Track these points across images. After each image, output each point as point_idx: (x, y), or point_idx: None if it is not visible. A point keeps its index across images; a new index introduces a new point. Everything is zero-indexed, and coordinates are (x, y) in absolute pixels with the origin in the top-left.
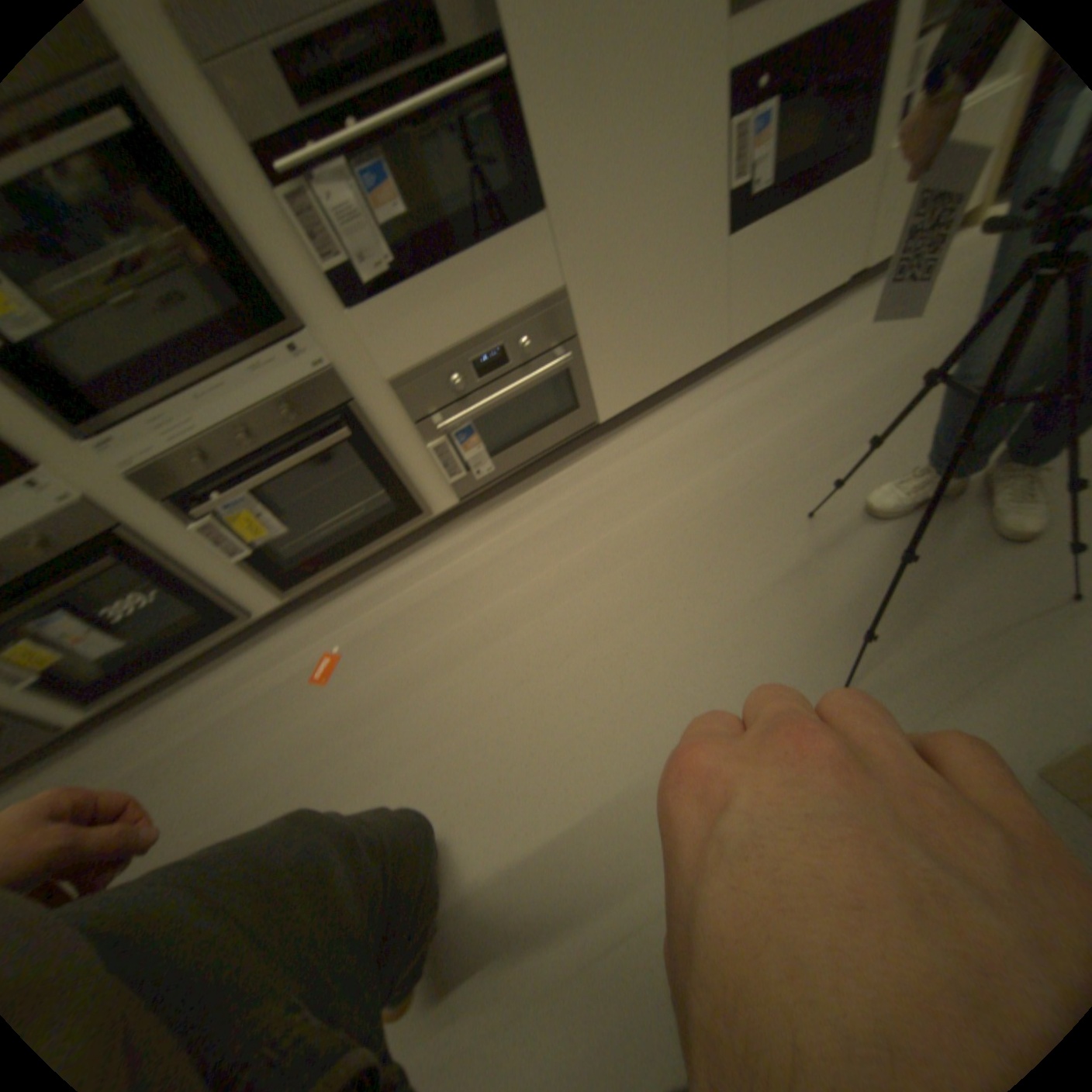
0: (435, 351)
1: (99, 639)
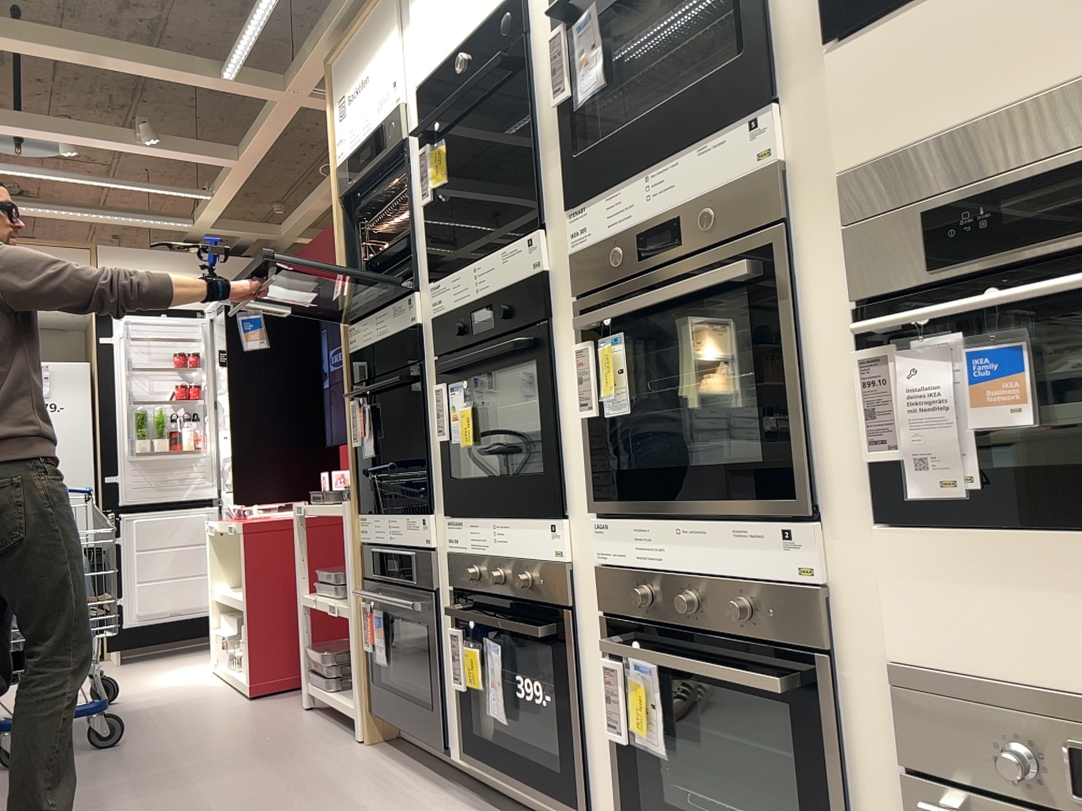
0: (1006, 676)
1: (502, 695)
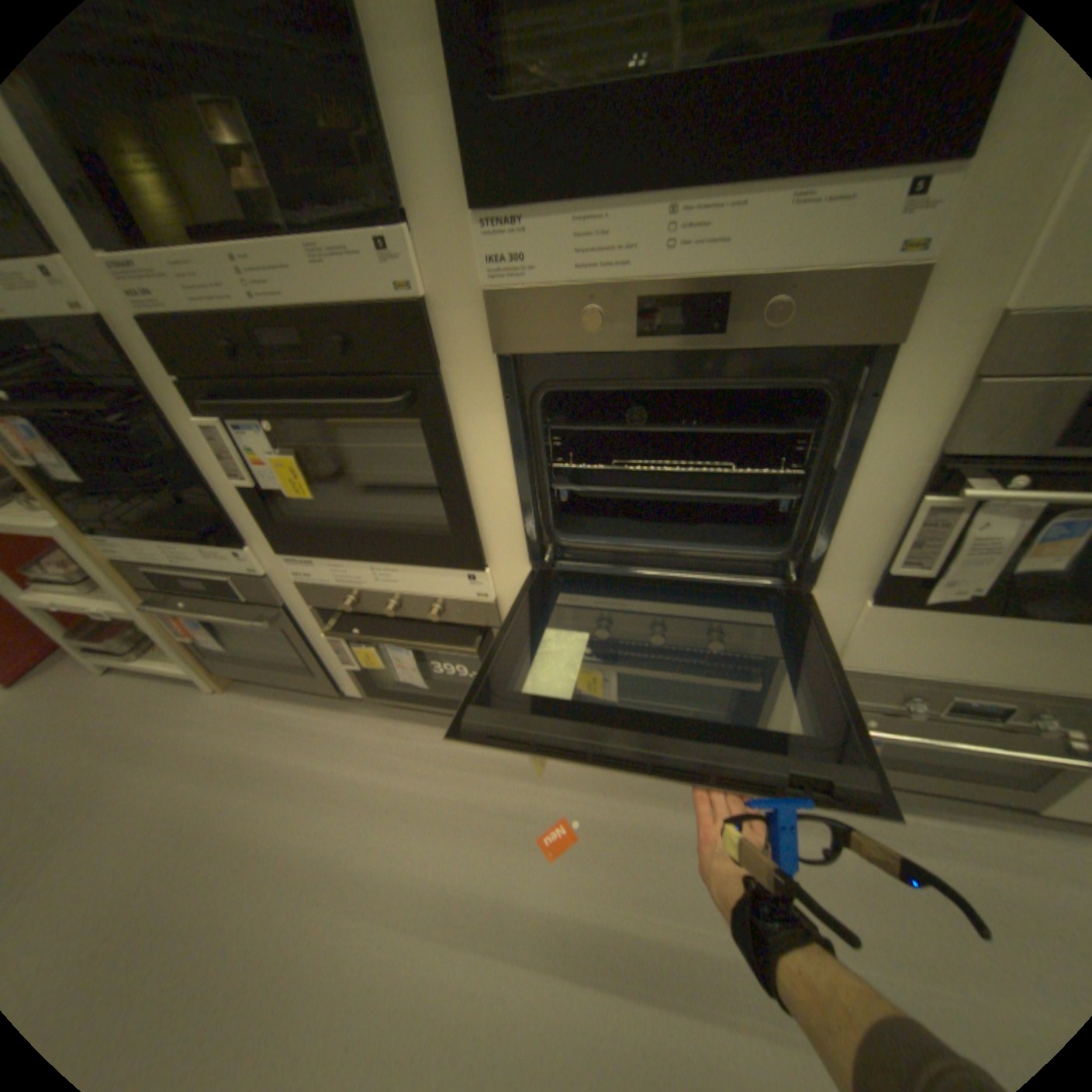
0: (928, 675)
1: (420, 677)
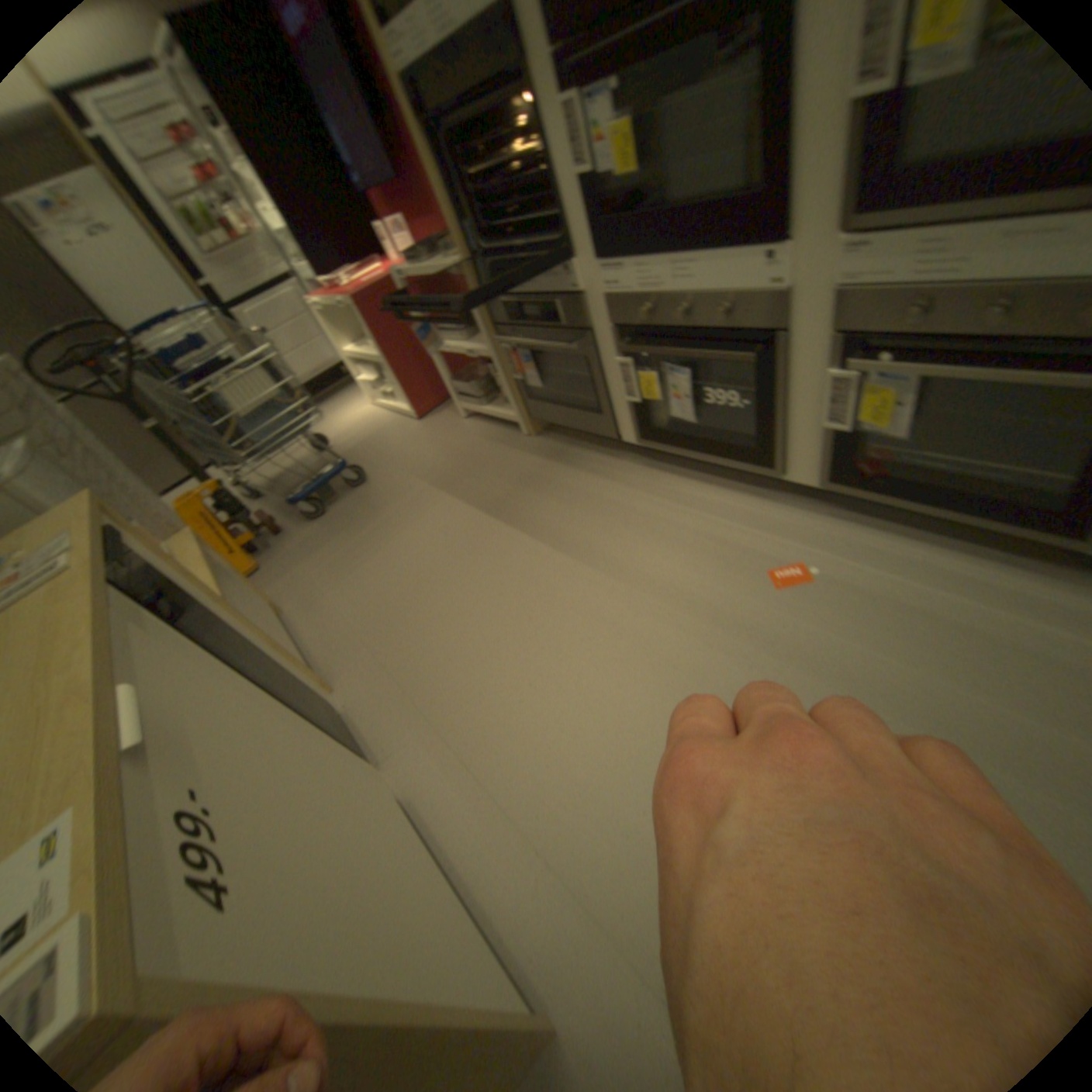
0: None
1: (690, 402)
